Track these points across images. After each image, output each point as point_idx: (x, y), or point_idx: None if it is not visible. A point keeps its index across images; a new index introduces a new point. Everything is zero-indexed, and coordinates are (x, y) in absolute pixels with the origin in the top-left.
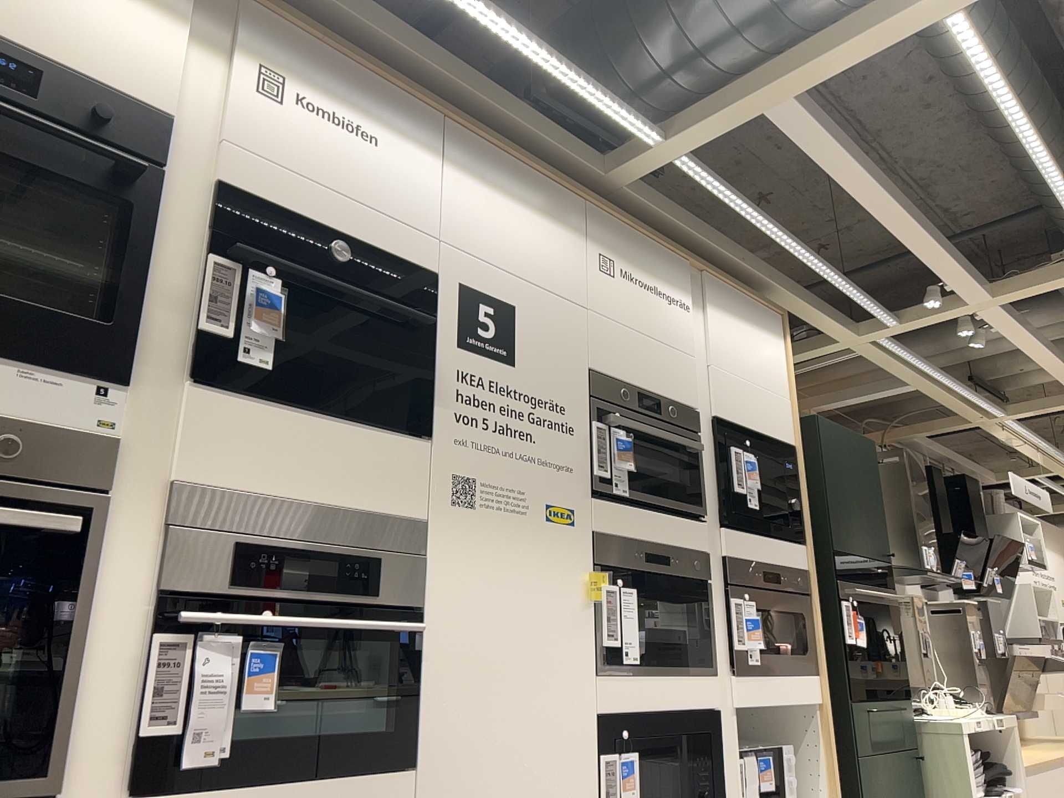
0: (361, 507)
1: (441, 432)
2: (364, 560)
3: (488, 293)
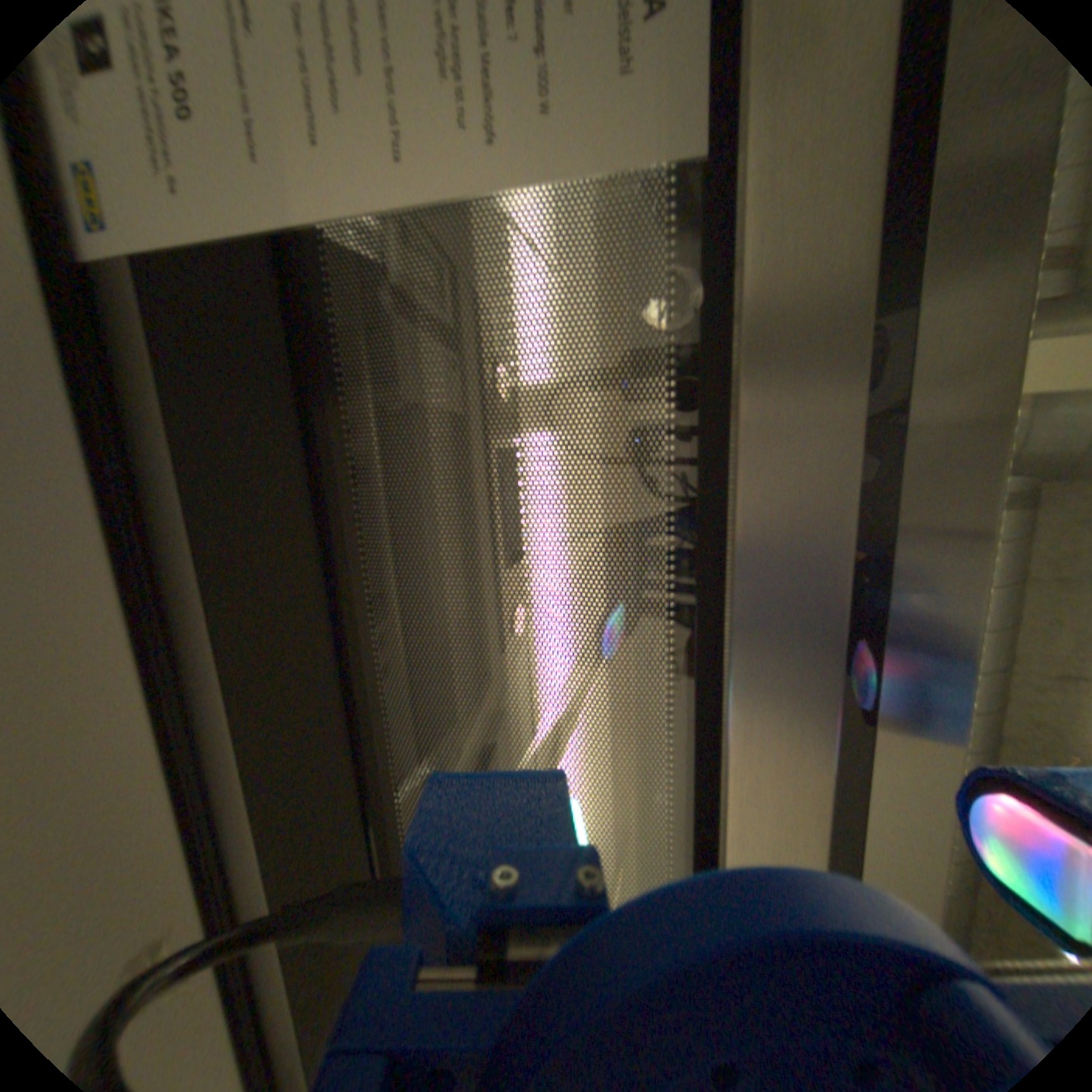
0: None
1: None
2: None
3: None
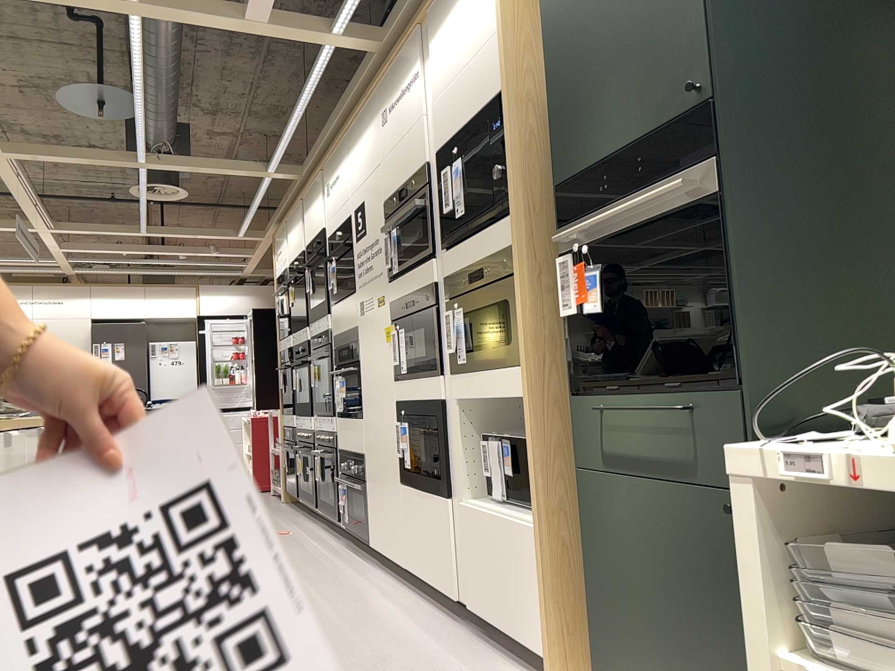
0: (355, 329)
1: (355, 287)
2: (348, 351)
3: (358, 202)
